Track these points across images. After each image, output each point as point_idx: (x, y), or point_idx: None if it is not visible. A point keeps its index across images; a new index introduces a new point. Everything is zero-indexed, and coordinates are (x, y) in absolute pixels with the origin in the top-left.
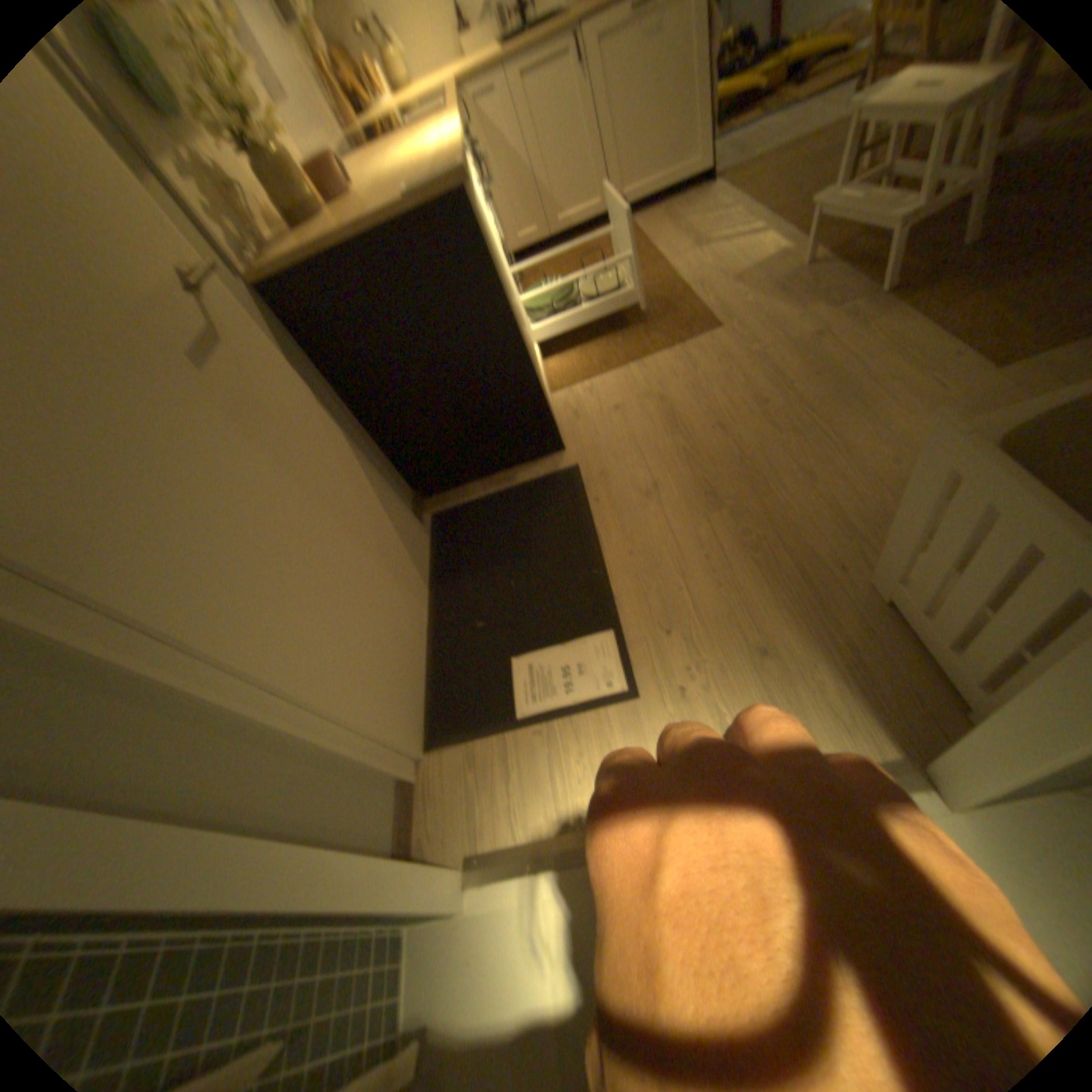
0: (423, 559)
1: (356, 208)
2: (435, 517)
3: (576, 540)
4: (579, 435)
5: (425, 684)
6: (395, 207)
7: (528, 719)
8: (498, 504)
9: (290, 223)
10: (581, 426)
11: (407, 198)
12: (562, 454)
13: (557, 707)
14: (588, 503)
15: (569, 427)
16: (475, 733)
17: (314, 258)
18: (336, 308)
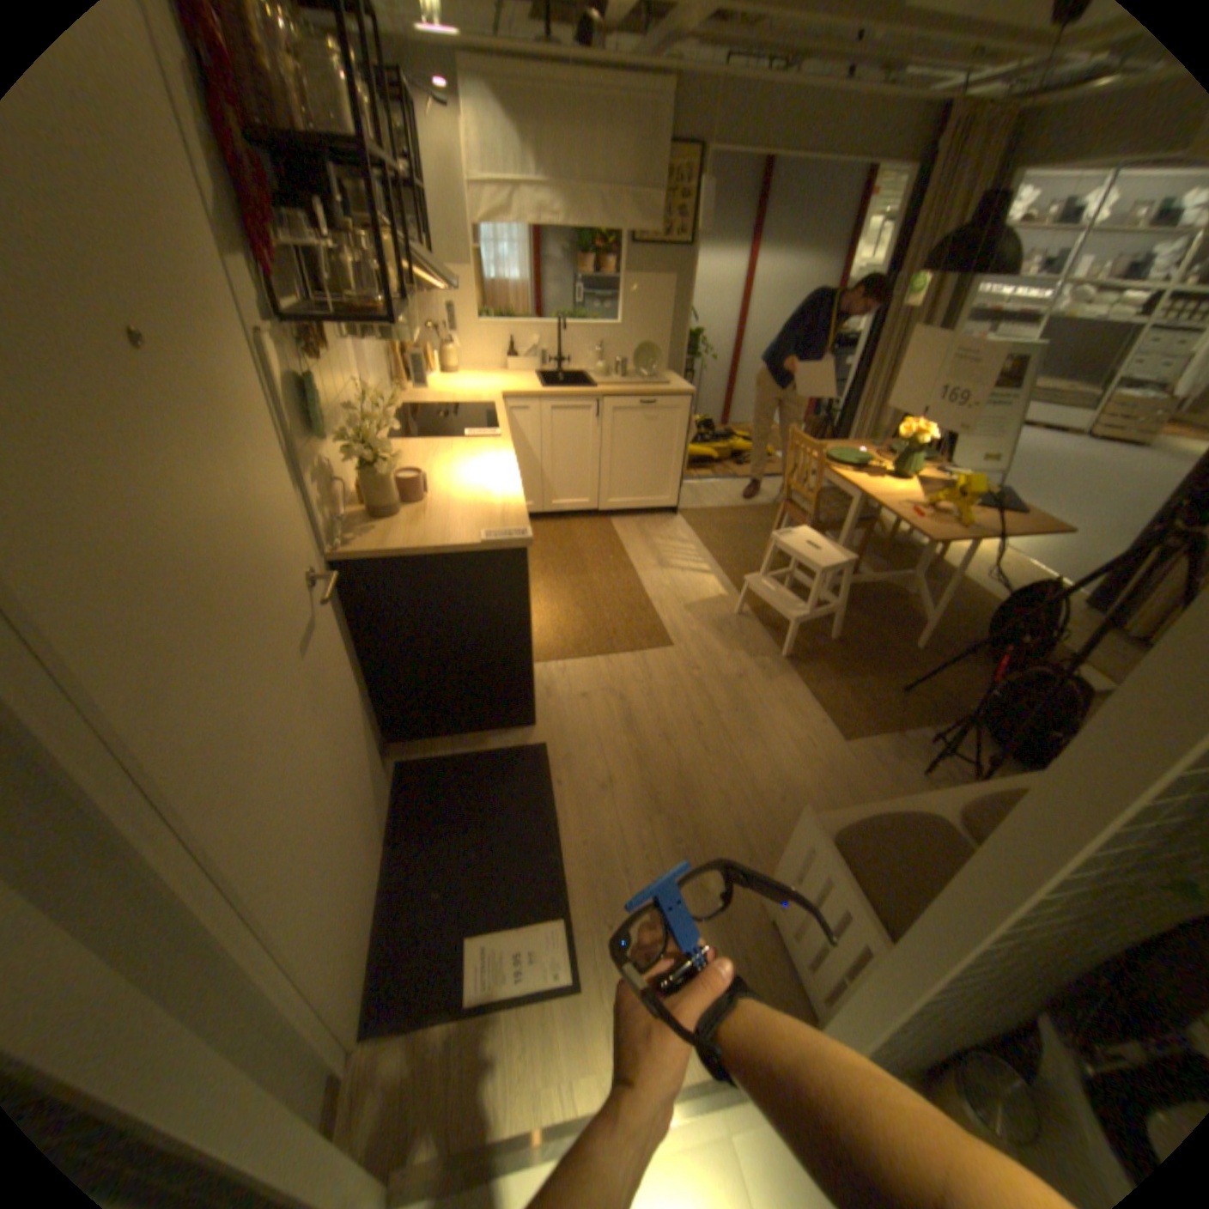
0: (384, 816)
1: (443, 542)
2: (400, 770)
3: (539, 823)
4: (550, 716)
5: (369, 963)
6: (474, 550)
7: (476, 1010)
8: (467, 770)
9: (372, 517)
10: (552, 708)
11: (485, 548)
12: (532, 732)
13: (506, 998)
14: (552, 787)
15: (542, 706)
16: (420, 1023)
17: (393, 560)
18: (391, 593)
